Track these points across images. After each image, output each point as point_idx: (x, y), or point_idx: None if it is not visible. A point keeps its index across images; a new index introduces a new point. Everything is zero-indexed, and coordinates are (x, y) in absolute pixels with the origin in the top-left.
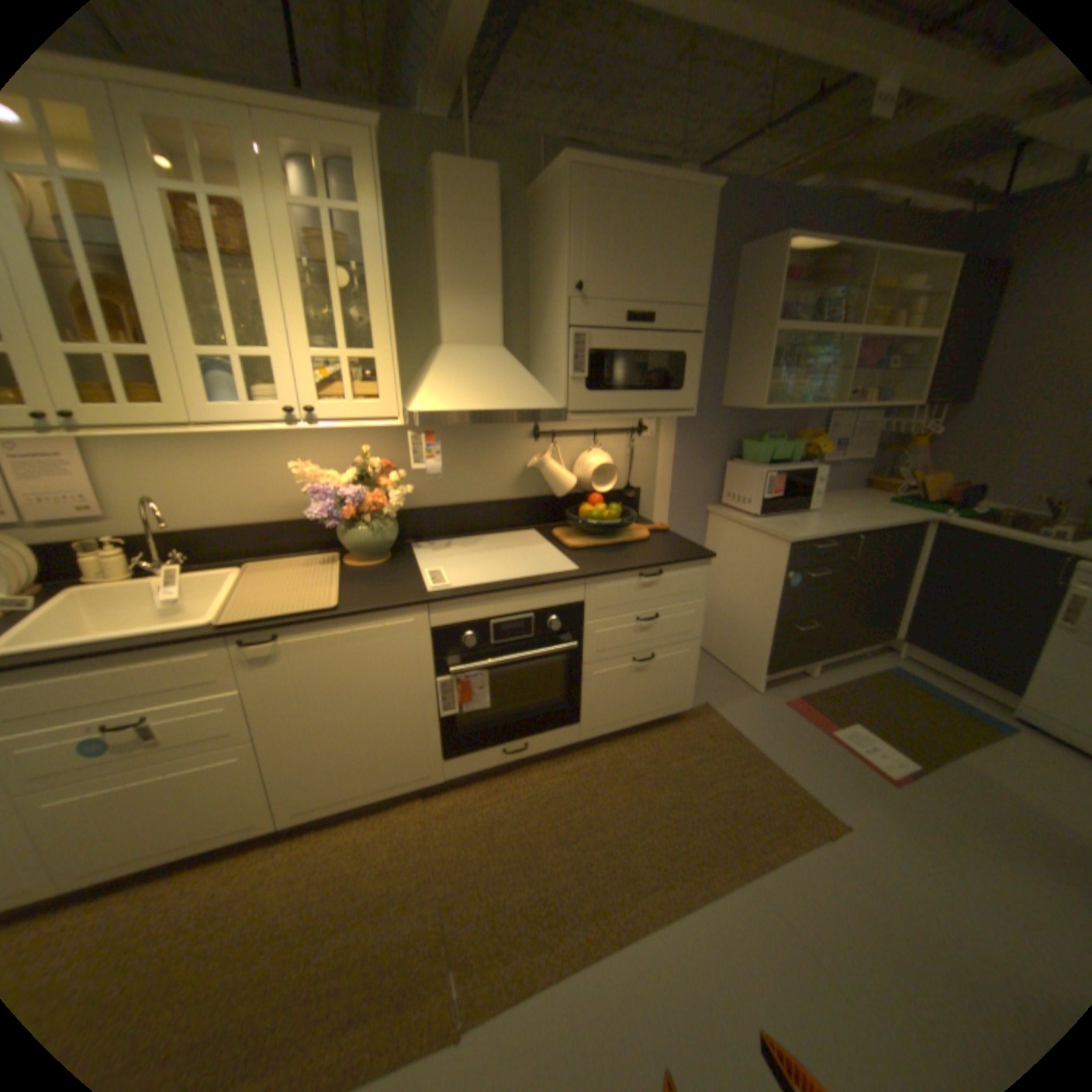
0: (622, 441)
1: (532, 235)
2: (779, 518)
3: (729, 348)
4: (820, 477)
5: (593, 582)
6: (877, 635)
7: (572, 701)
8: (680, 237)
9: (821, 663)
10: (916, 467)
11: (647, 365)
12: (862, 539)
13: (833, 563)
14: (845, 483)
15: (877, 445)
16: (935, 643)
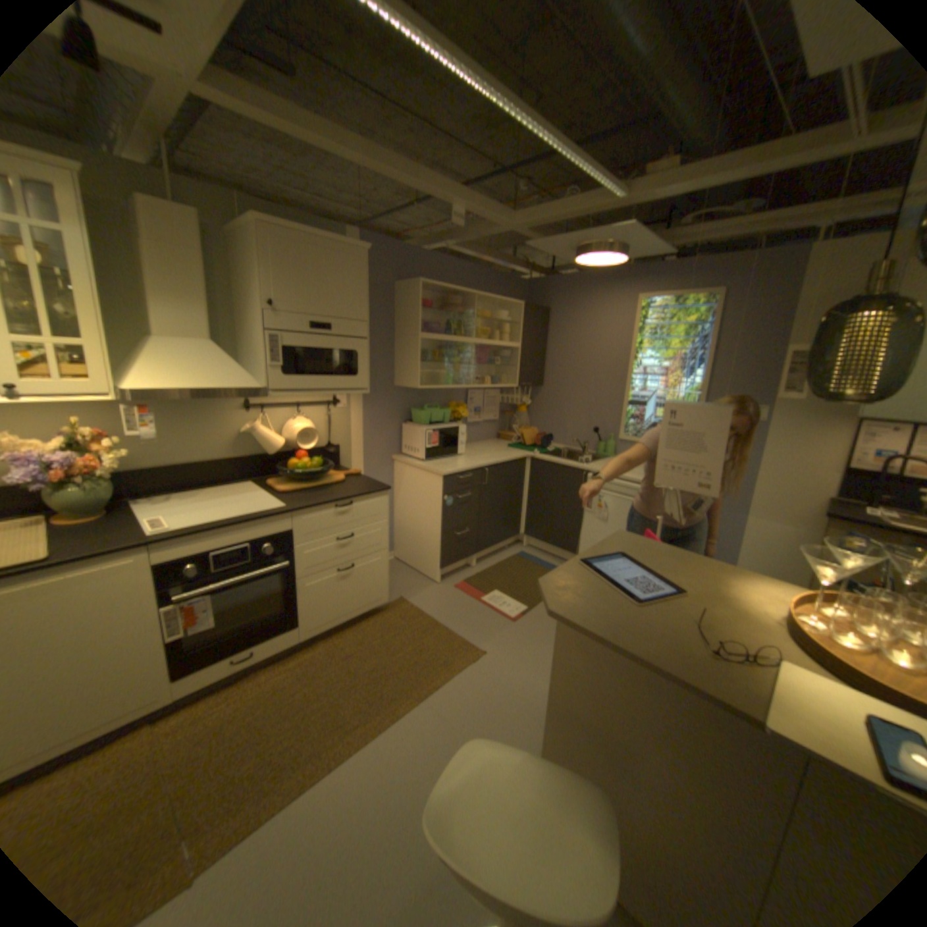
0: (322, 411)
1: (233, 259)
2: (438, 461)
3: (395, 348)
4: (461, 433)
5: (299, 514)
6: (507, 532)
7: (291, 610)
8: (344, 277)
9: (475, 556)
10: (522, 425)
11: (331, 359)
12: (487, 471)
13: (472, 488)
14: (484, 437)
15: (498, 412)
16: (538, 532)
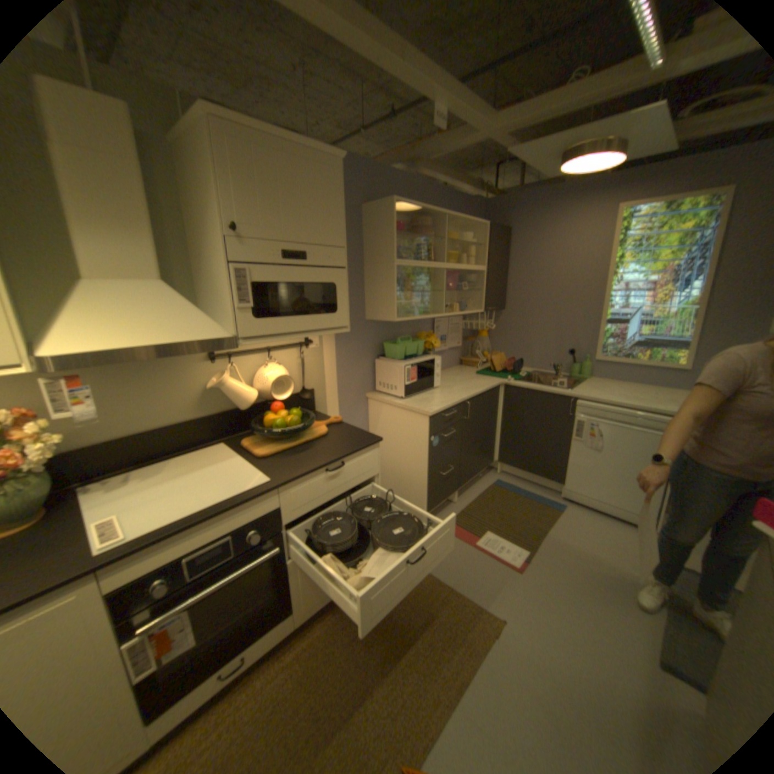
0: (293, 353)
1: (179, 176)
2: (416, 397)
3: (364, 277)
4: (436, 364)
5: (285, 488)
6: (484, 462)
7: (282, 598)
8: (317, 192)
9: (457, 491)
10: (483, 349)
11: (306, 294)
12: (468, 404)
13: (454, 424)
14: (448, 364)
15: (461, 337)
16: (514, 460)
